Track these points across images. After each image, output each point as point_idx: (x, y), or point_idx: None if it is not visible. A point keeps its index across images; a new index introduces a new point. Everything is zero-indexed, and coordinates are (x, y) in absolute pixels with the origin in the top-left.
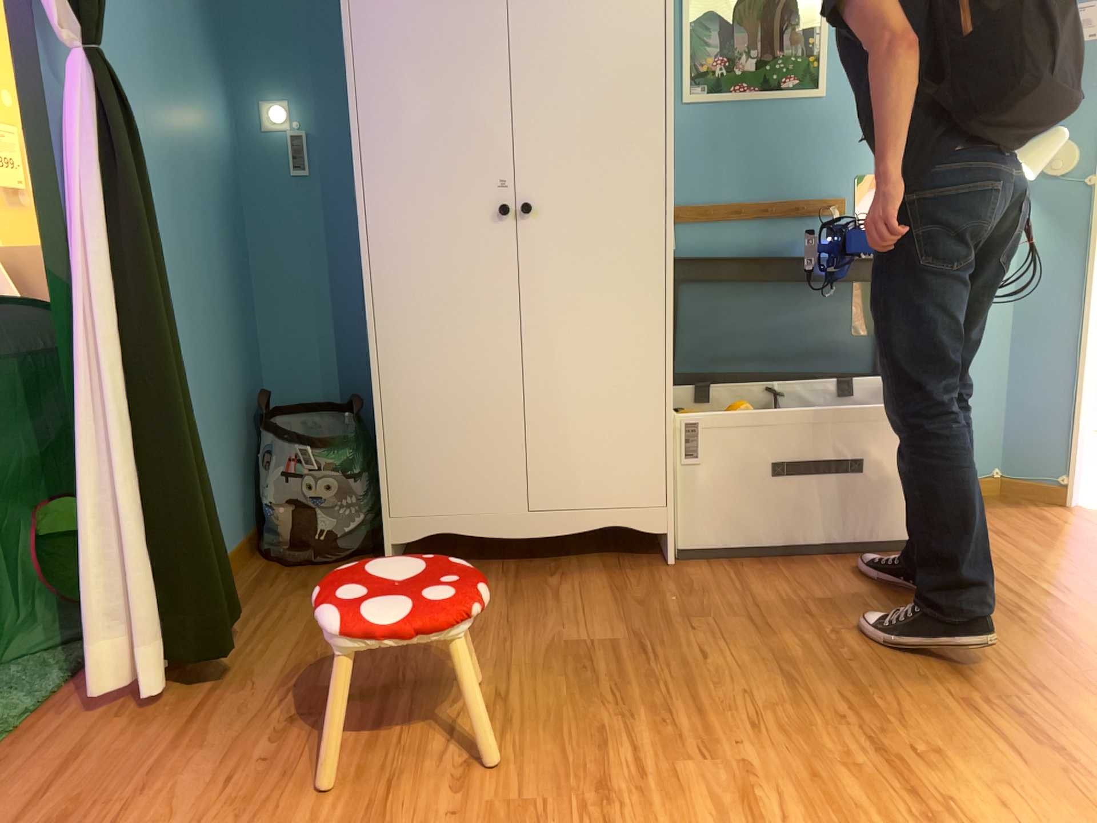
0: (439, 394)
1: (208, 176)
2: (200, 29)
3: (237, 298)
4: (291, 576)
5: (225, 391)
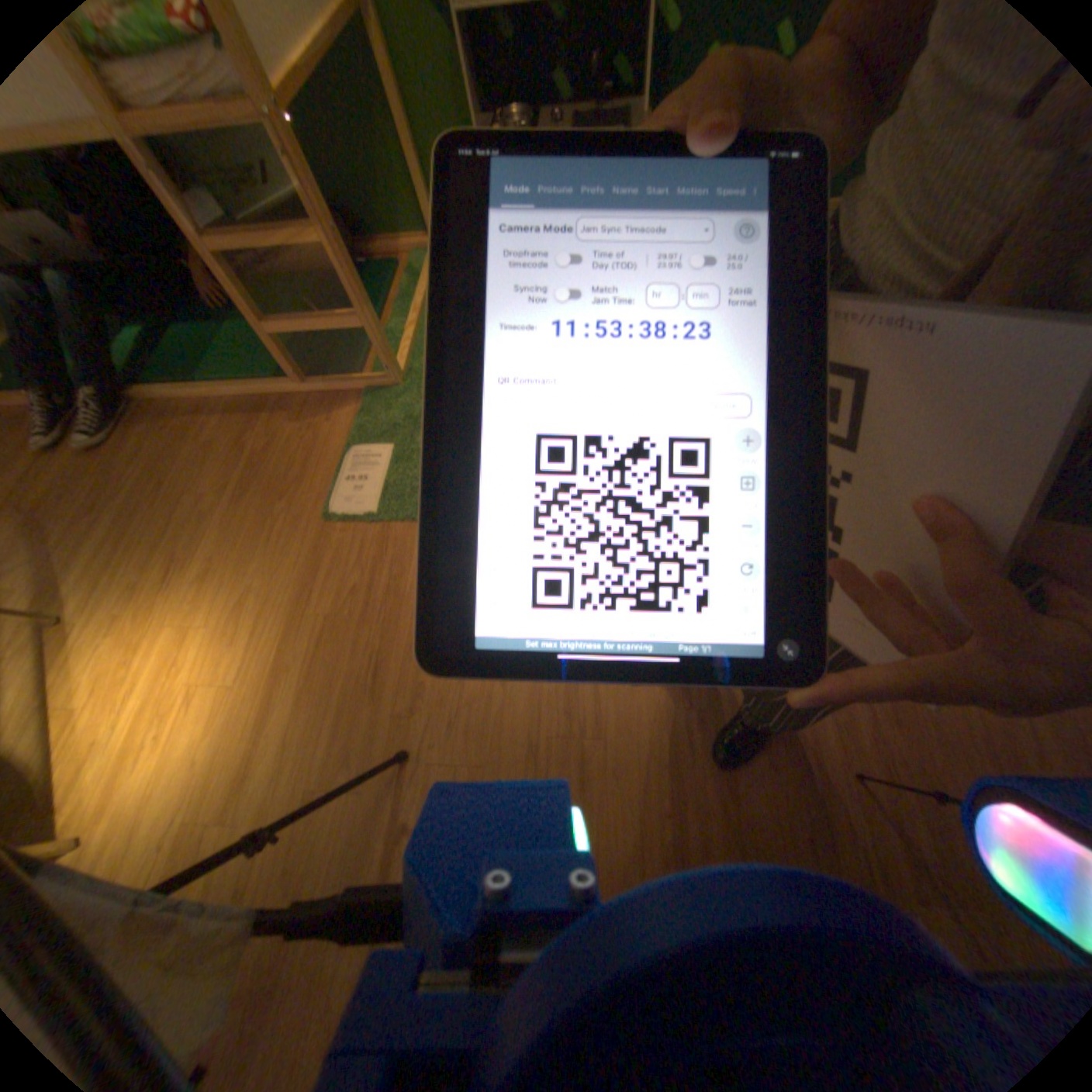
0: None
1: None
2: None
3: None
4: None
5: None
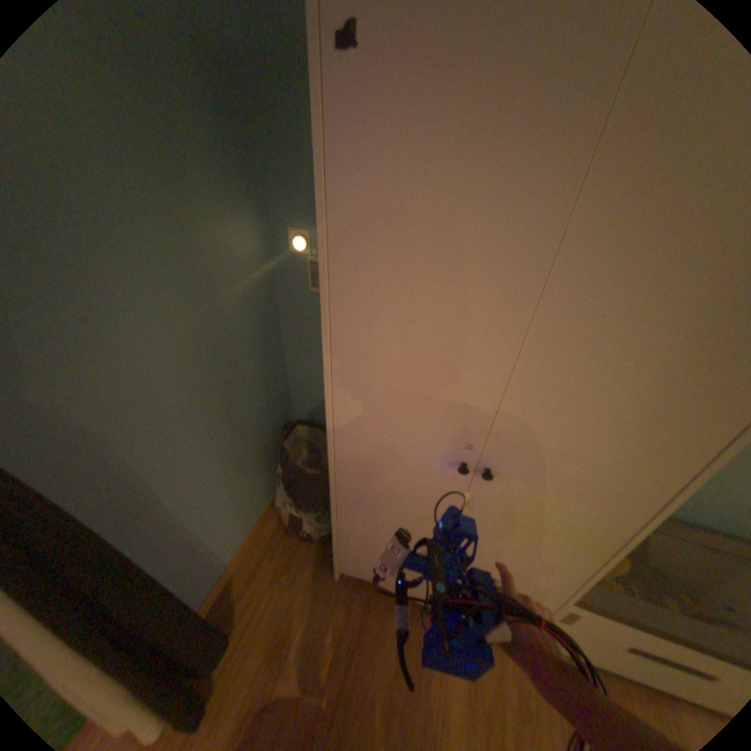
0: (382, 535)
1: (232, 312)
2: (218, 171)
3: (266, 378)
4: (285, 553)
5: (251, 447)
